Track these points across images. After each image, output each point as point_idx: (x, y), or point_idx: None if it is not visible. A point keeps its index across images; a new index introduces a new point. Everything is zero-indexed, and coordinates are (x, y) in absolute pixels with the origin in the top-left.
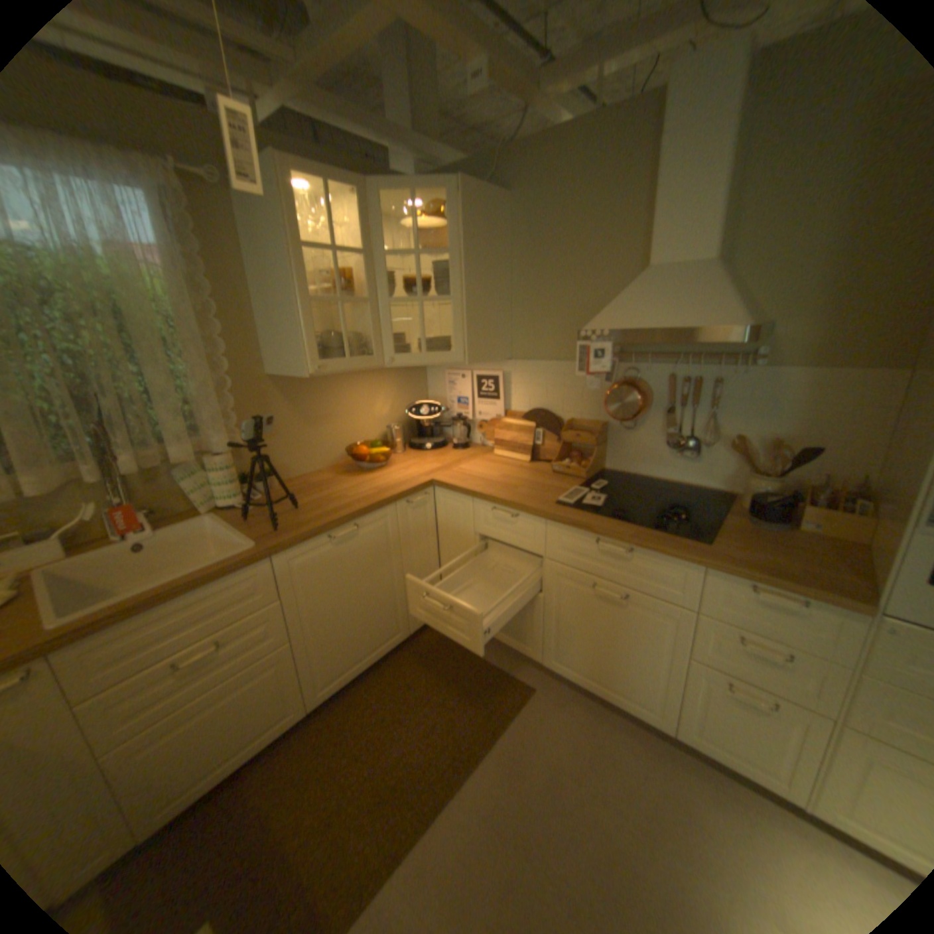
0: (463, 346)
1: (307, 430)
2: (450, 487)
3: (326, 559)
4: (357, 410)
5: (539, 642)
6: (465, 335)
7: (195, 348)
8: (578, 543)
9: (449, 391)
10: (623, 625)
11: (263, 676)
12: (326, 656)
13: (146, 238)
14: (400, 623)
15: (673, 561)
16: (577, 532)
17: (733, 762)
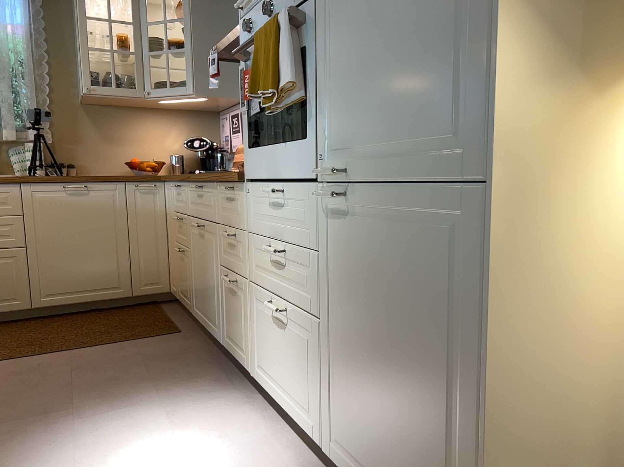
0: (194, 82)
1: (106, 145)
2: (164, 176)
3: (60, 201)
4: (150, 139)
5: (190, 293)
6: (194, 74)
7: (33, 78)
8: (193, 194)
9: (222, 132)
10: (205, 252)
11: (3, 260)
12: (52, 271)
13: (18, 19)
14: (122, 279)
15: (209, 186)
16: (191, 185)
17: (234, 352)
